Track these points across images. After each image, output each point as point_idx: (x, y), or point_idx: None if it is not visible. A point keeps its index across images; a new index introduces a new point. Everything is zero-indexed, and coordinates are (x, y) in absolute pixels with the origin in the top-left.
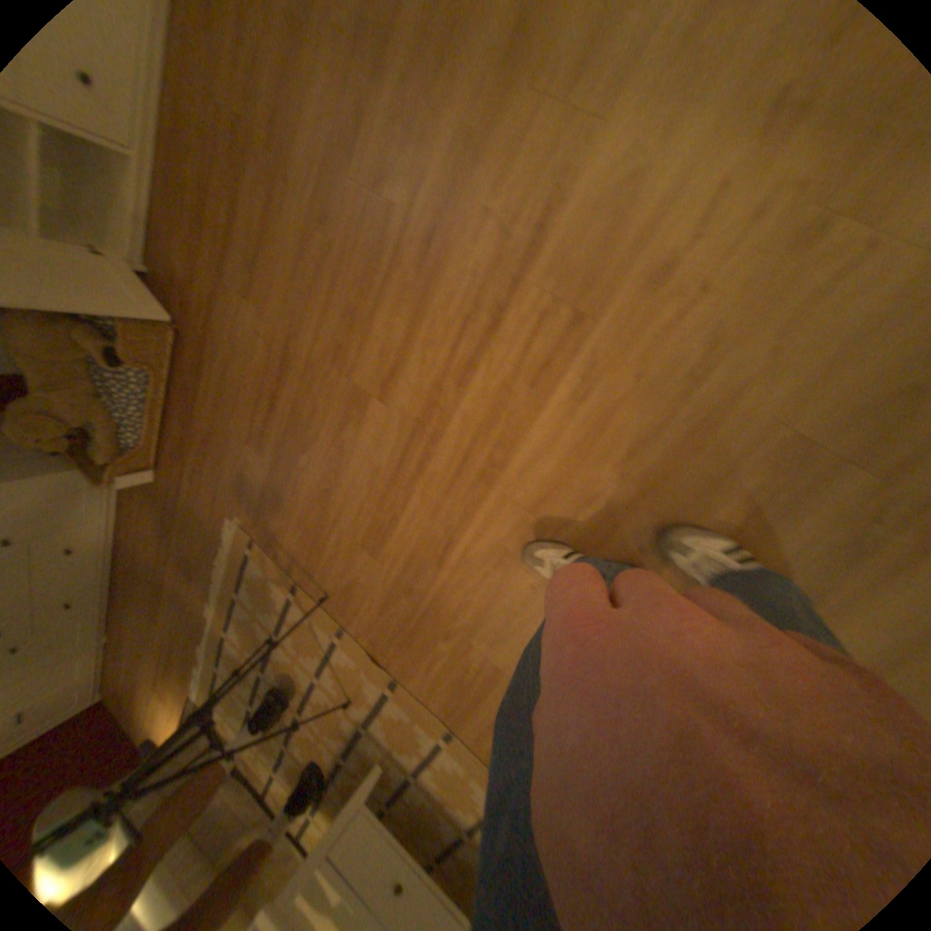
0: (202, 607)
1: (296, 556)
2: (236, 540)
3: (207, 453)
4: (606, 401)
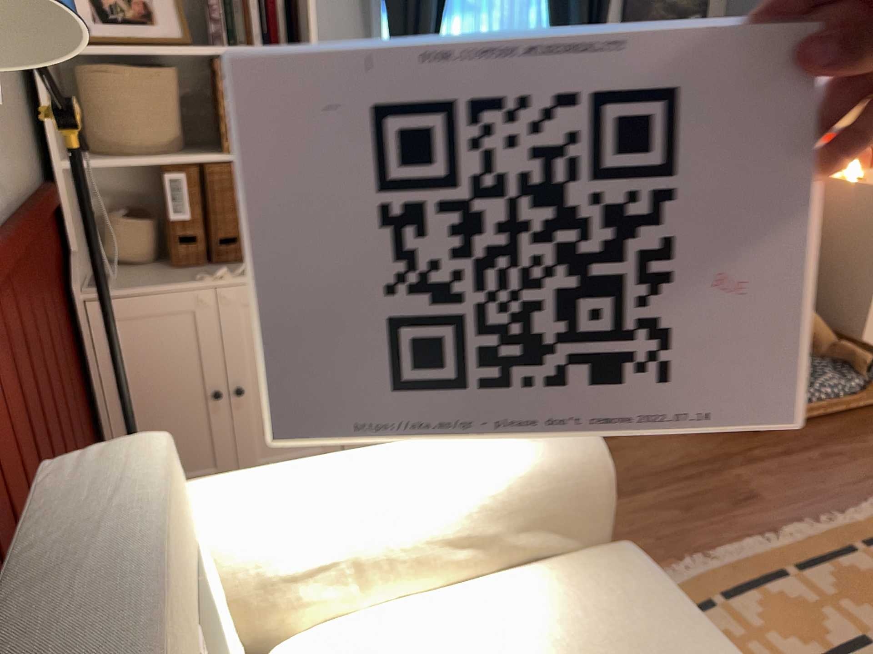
0: (768, 540)
1: None
2: None
3: None
4: None
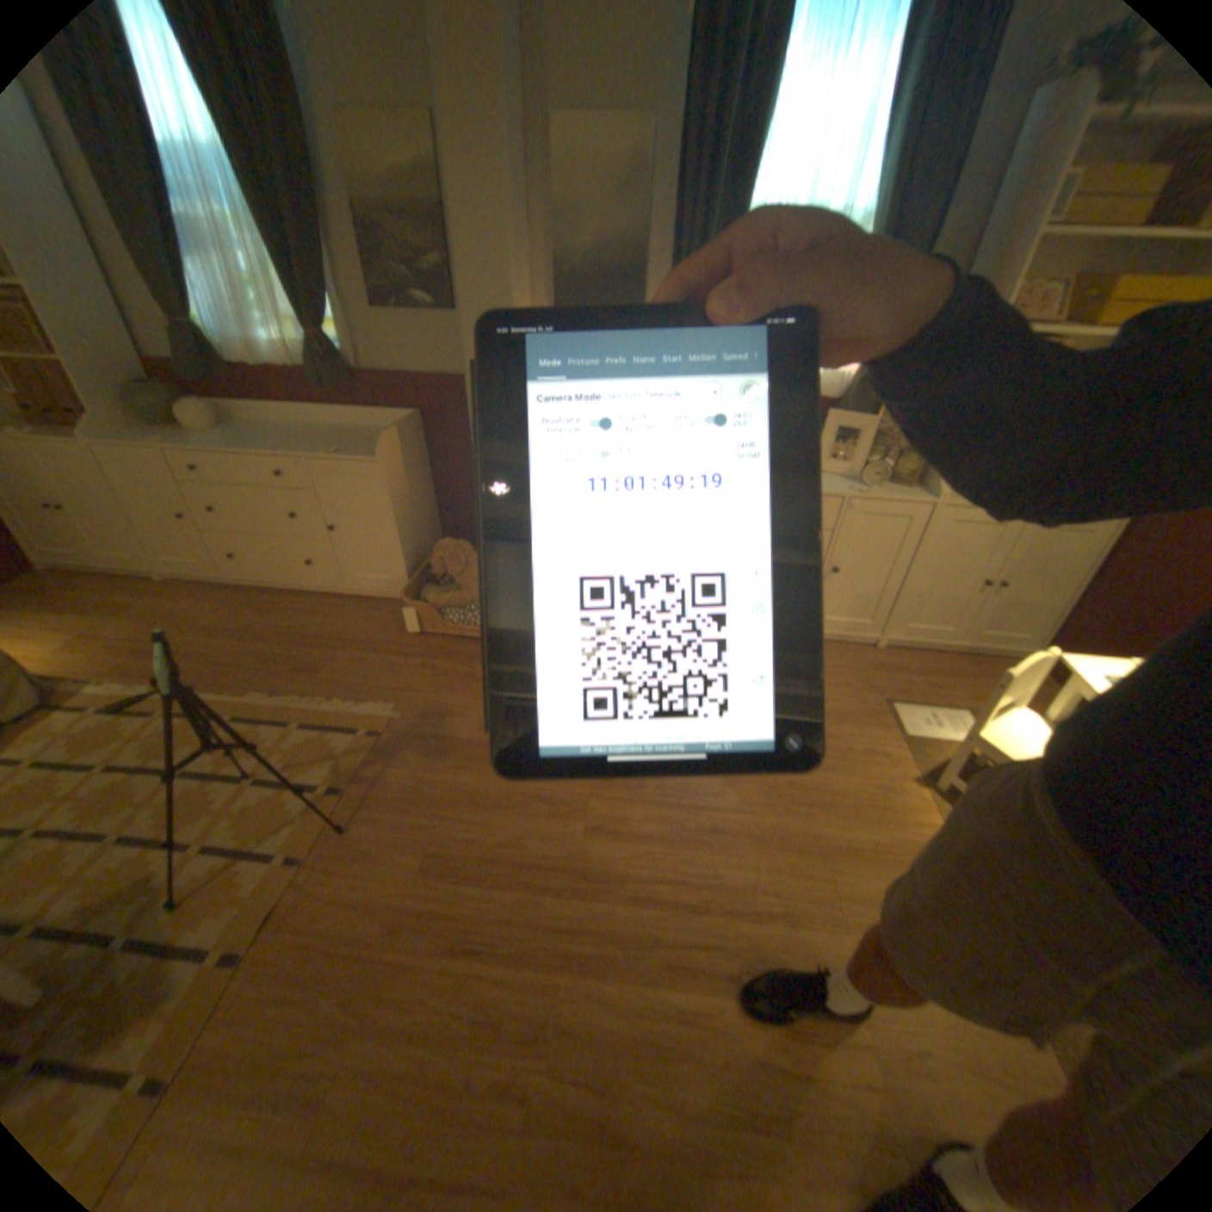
0: (259, 698)
1: (380, 792)
2: (372, 725)
3: (457, 685)
4: (694, 1054)
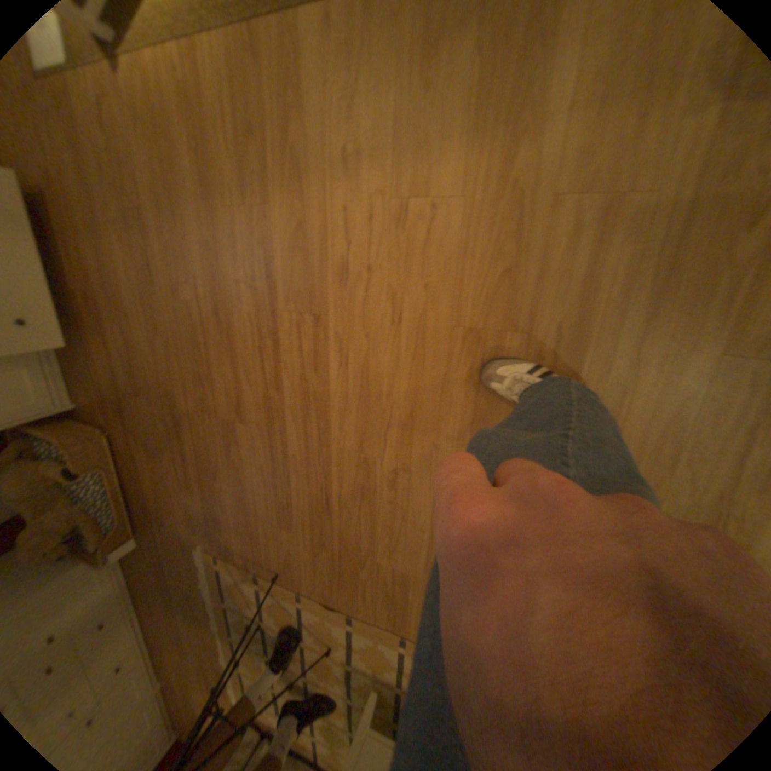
0: (206, 623)
1: (243, 553)
2: (203, 561)
3: (159, 507)
4: (359, 358)
